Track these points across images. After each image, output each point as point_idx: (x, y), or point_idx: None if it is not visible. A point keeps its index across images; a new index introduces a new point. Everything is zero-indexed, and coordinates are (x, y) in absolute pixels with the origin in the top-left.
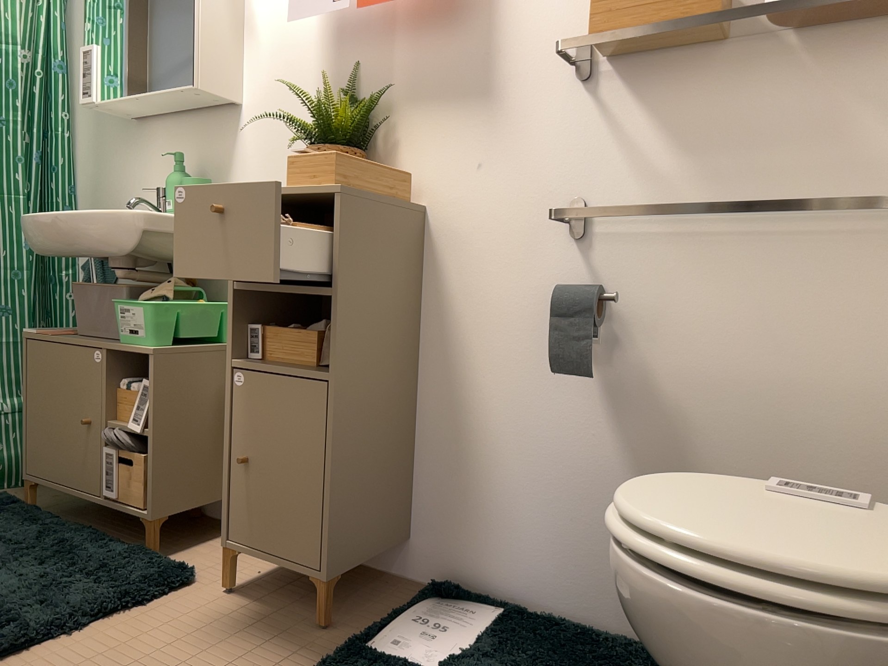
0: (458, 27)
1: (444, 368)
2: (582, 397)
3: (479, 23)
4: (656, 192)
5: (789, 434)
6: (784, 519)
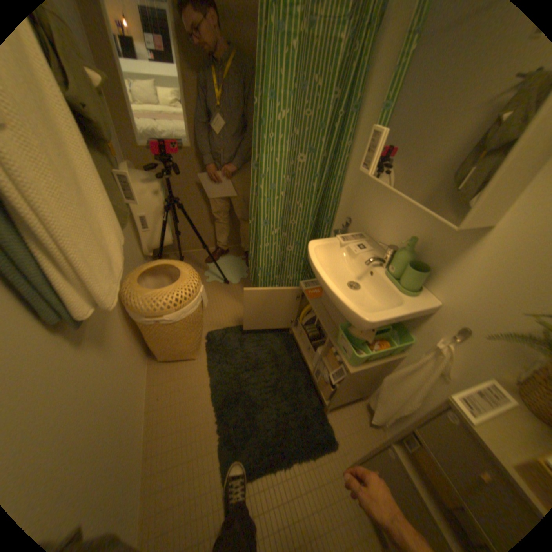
0: None
1: None
2: None
3: None
4: None
5: None
6: None
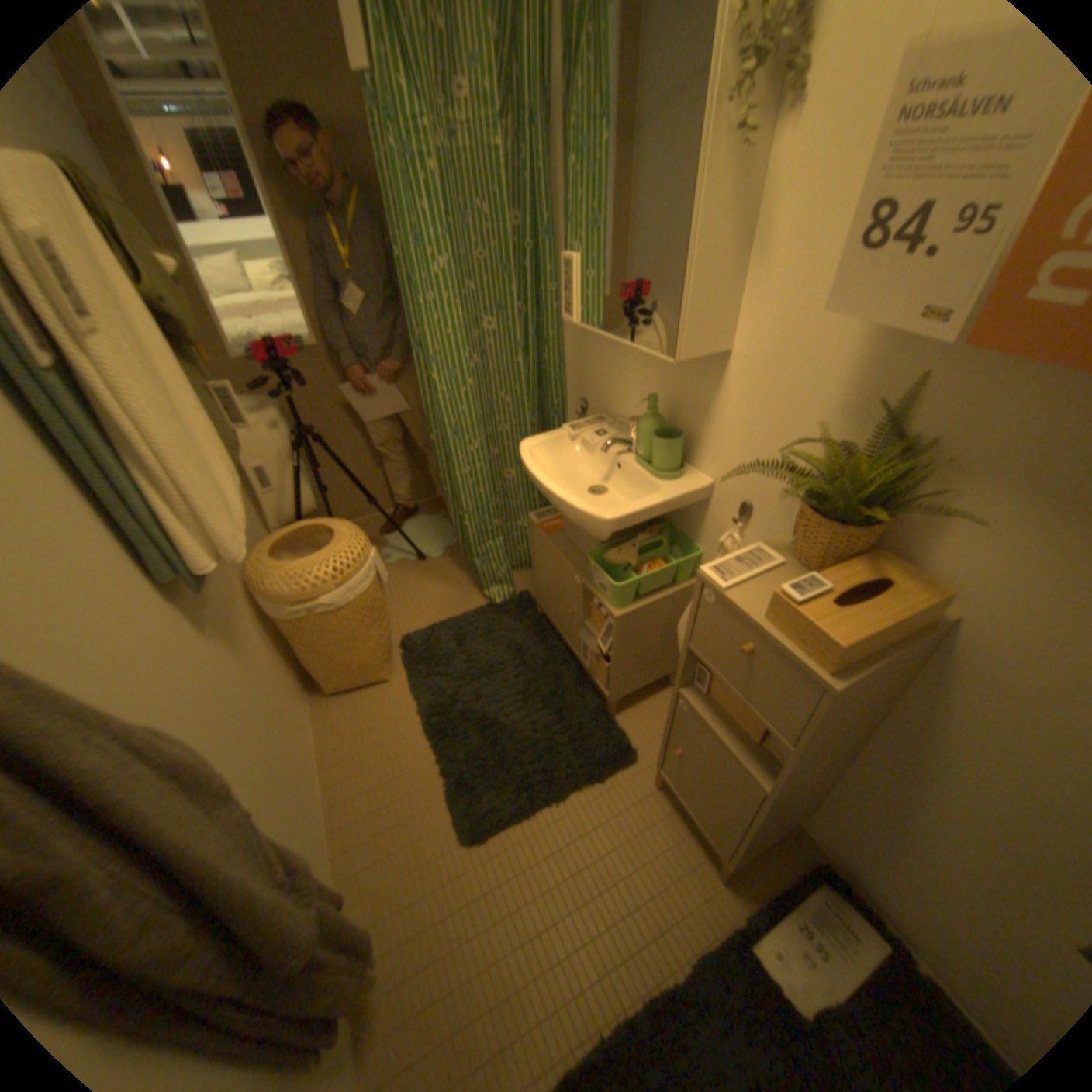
0: None
1: (912, 761)
2: None
3: None
4: None
5: None
6: None
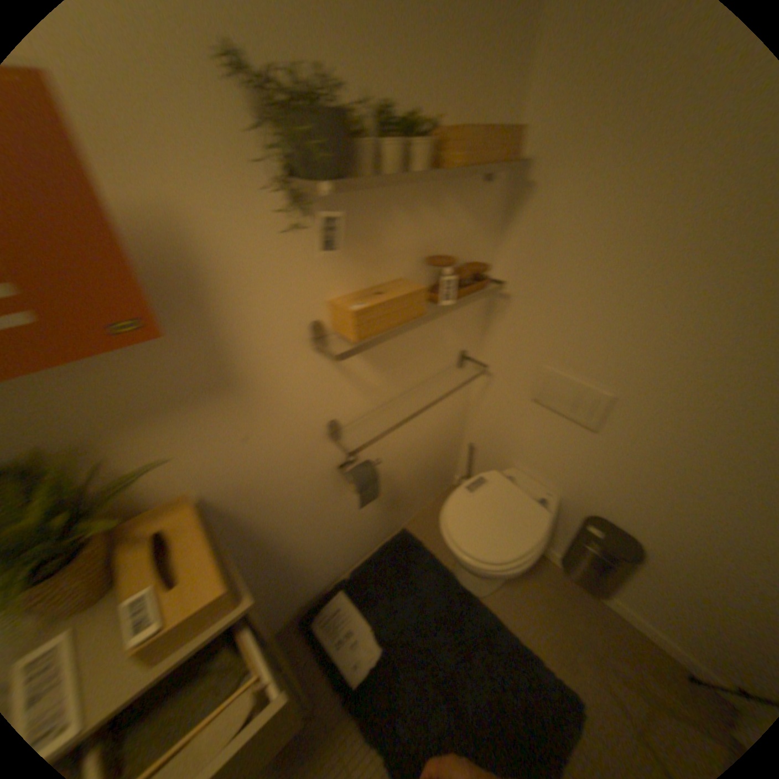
0: (162, 327)
1: (262, 553)
2: (352, 498)
3: (194, 318)
4: (374, 395)
5: (422, 451)
6: (500, 514)
